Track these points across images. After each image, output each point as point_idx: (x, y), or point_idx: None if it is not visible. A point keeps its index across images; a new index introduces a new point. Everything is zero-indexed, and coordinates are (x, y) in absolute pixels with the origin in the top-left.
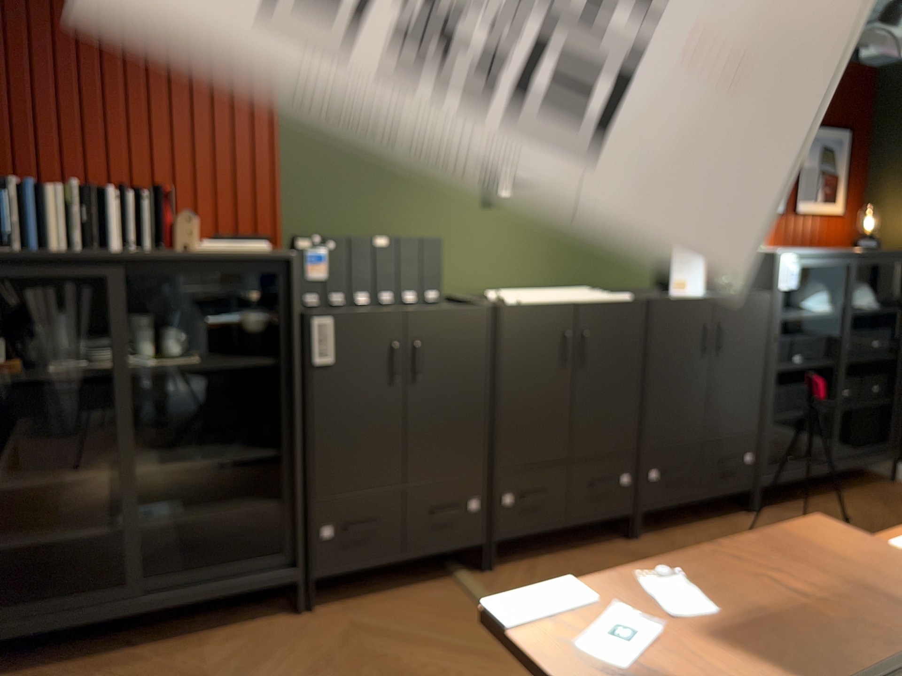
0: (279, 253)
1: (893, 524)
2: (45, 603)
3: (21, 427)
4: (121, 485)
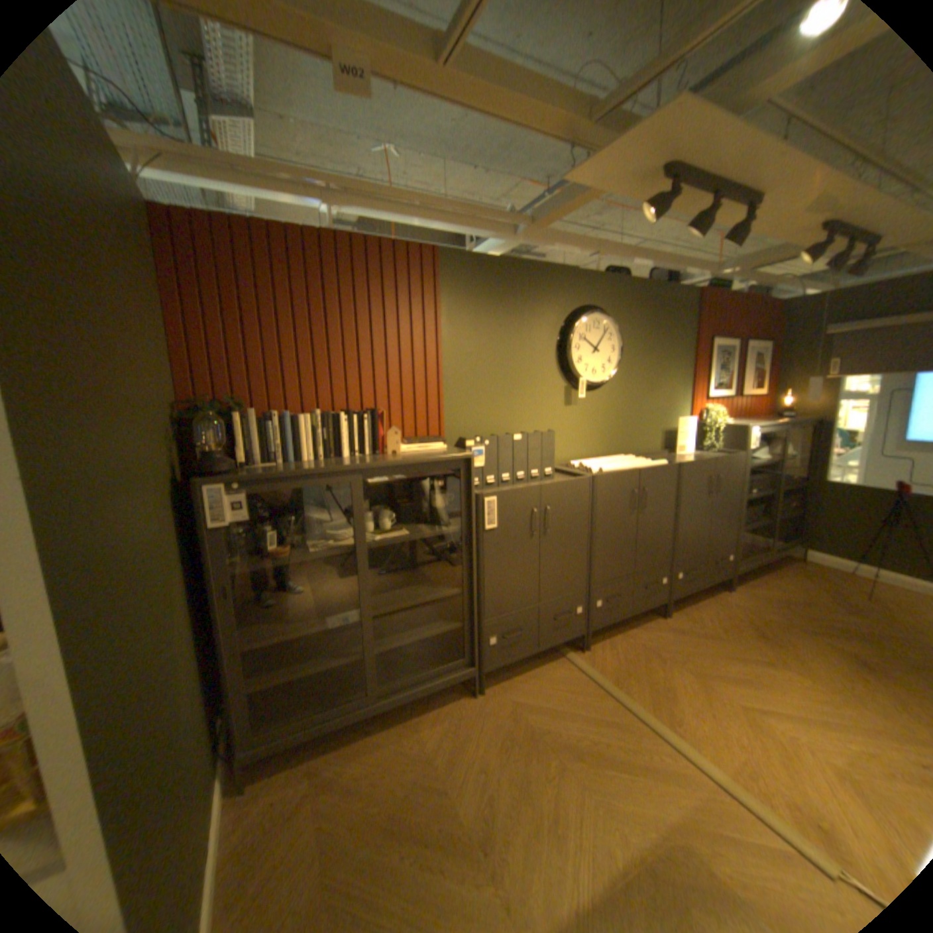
0: (465, 454)
1: (821, 595)
2: (316, 716)
3: (291, 591)
4: (364, 627)
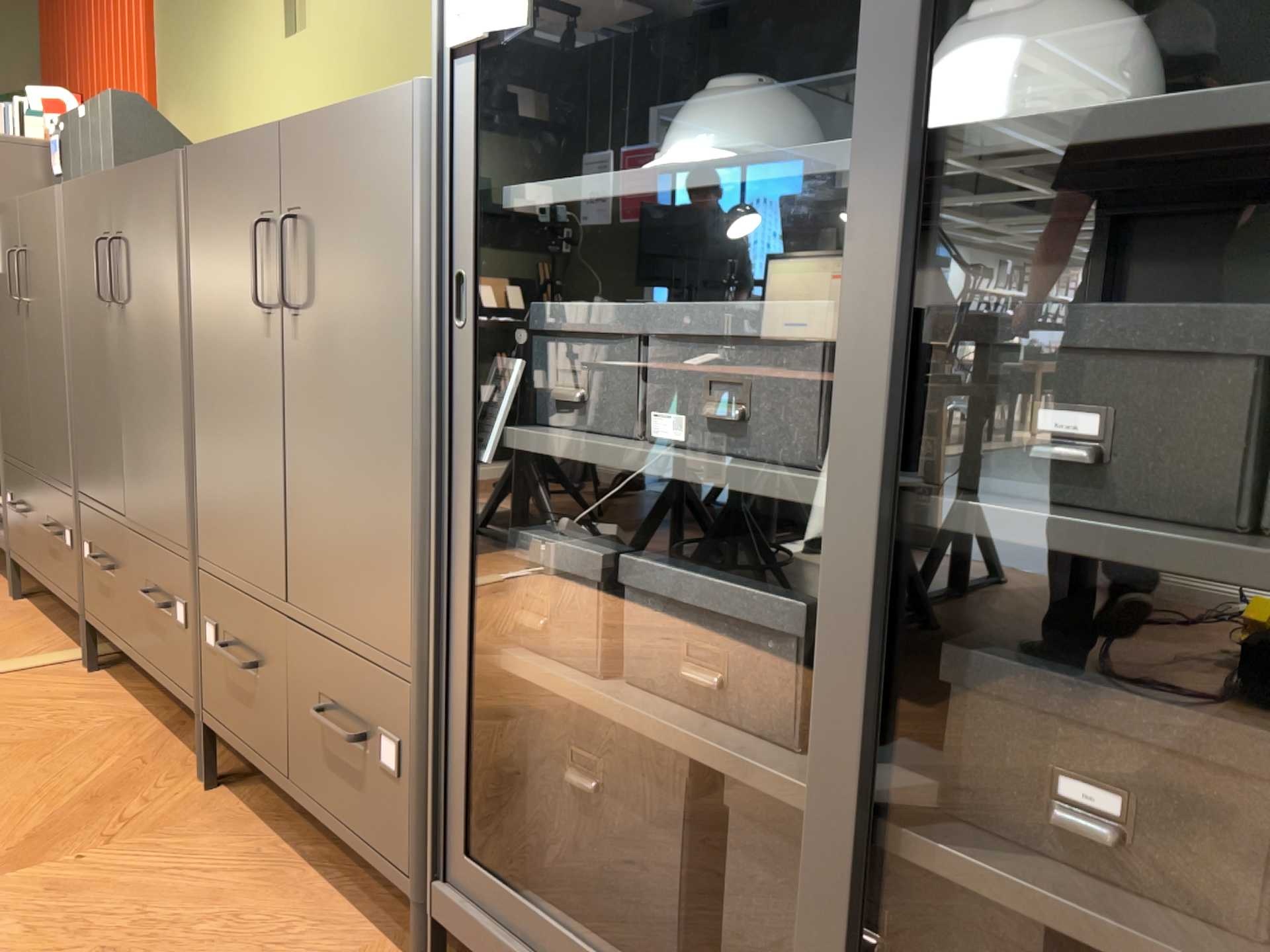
0: None
1: None
2: None
3: None
4: None
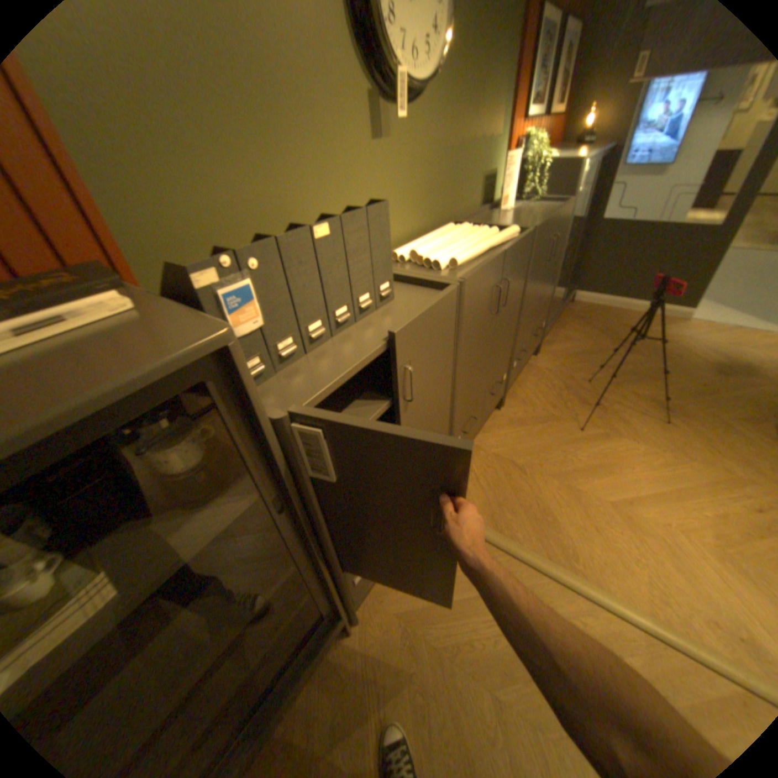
0: (199, 343)
1: (599, 336)
2: None
3: None
4: None
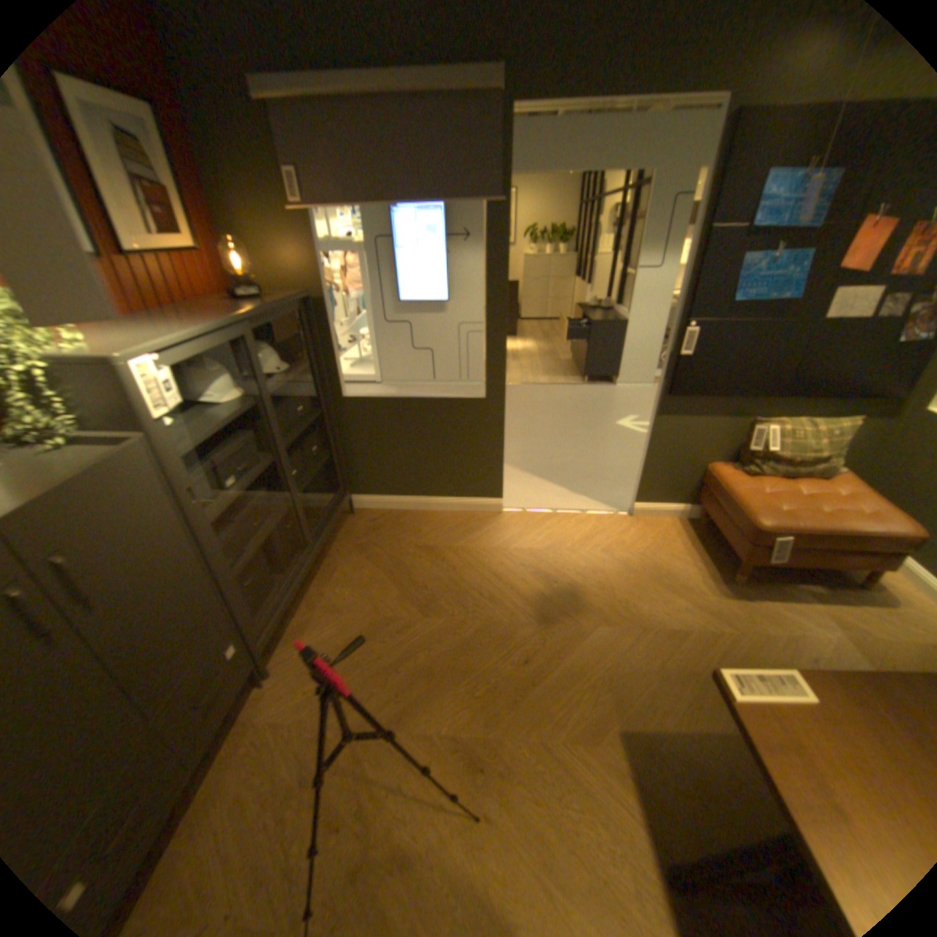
0: None
1: (383, 585)
2: None
3: None
4: None
